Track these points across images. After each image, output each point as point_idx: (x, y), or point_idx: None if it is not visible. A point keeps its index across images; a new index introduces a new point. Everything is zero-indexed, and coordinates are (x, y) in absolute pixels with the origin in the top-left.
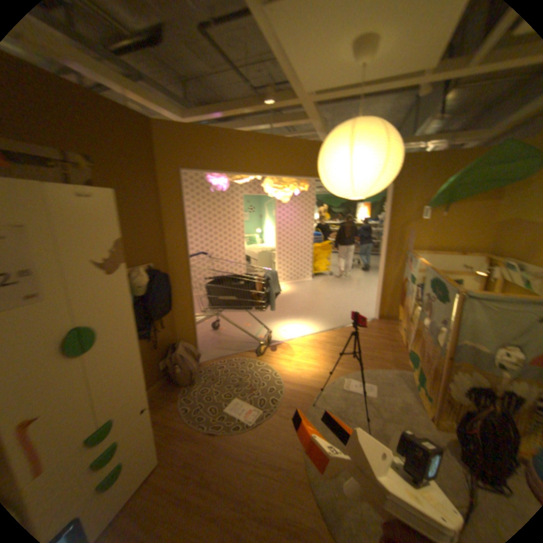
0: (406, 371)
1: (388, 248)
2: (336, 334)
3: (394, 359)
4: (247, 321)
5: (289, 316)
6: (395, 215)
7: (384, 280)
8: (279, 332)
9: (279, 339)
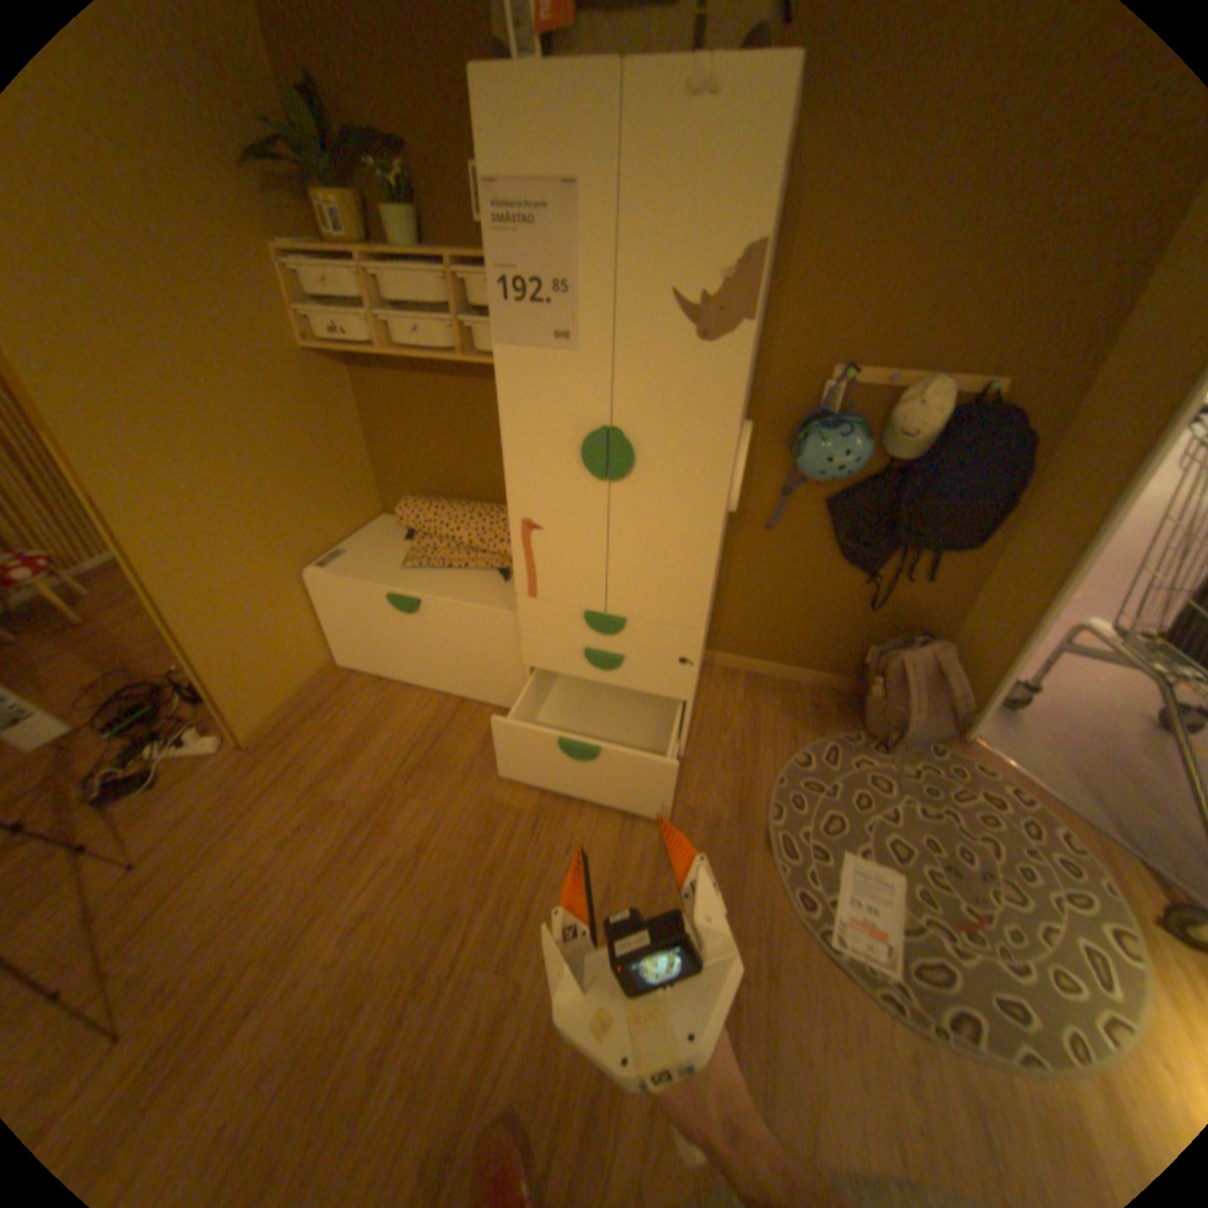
0: None
1: None
2: None
3: None
4: None
5: None
6: None
7: None
8: None
9: None
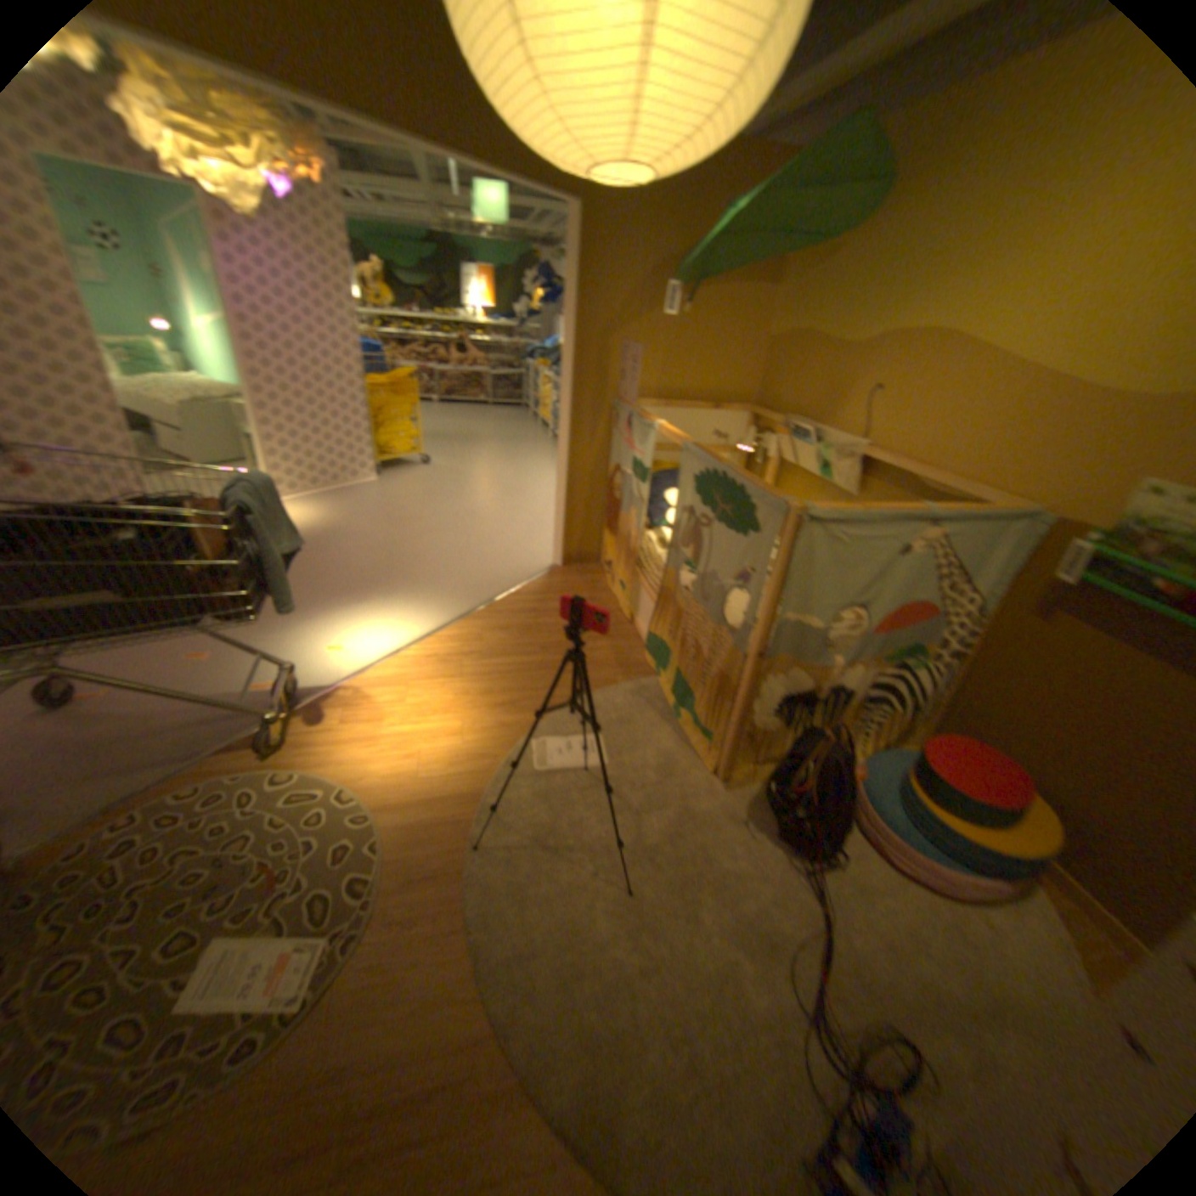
0: (640, 676)
1: (572, 393)
2: (477, 623)
3: (613, 654)
4: (189, 643)
5: (336, 599)
6: (584, 301)
7: (567, 473)
8: (316, 657)
9: (320, 678)
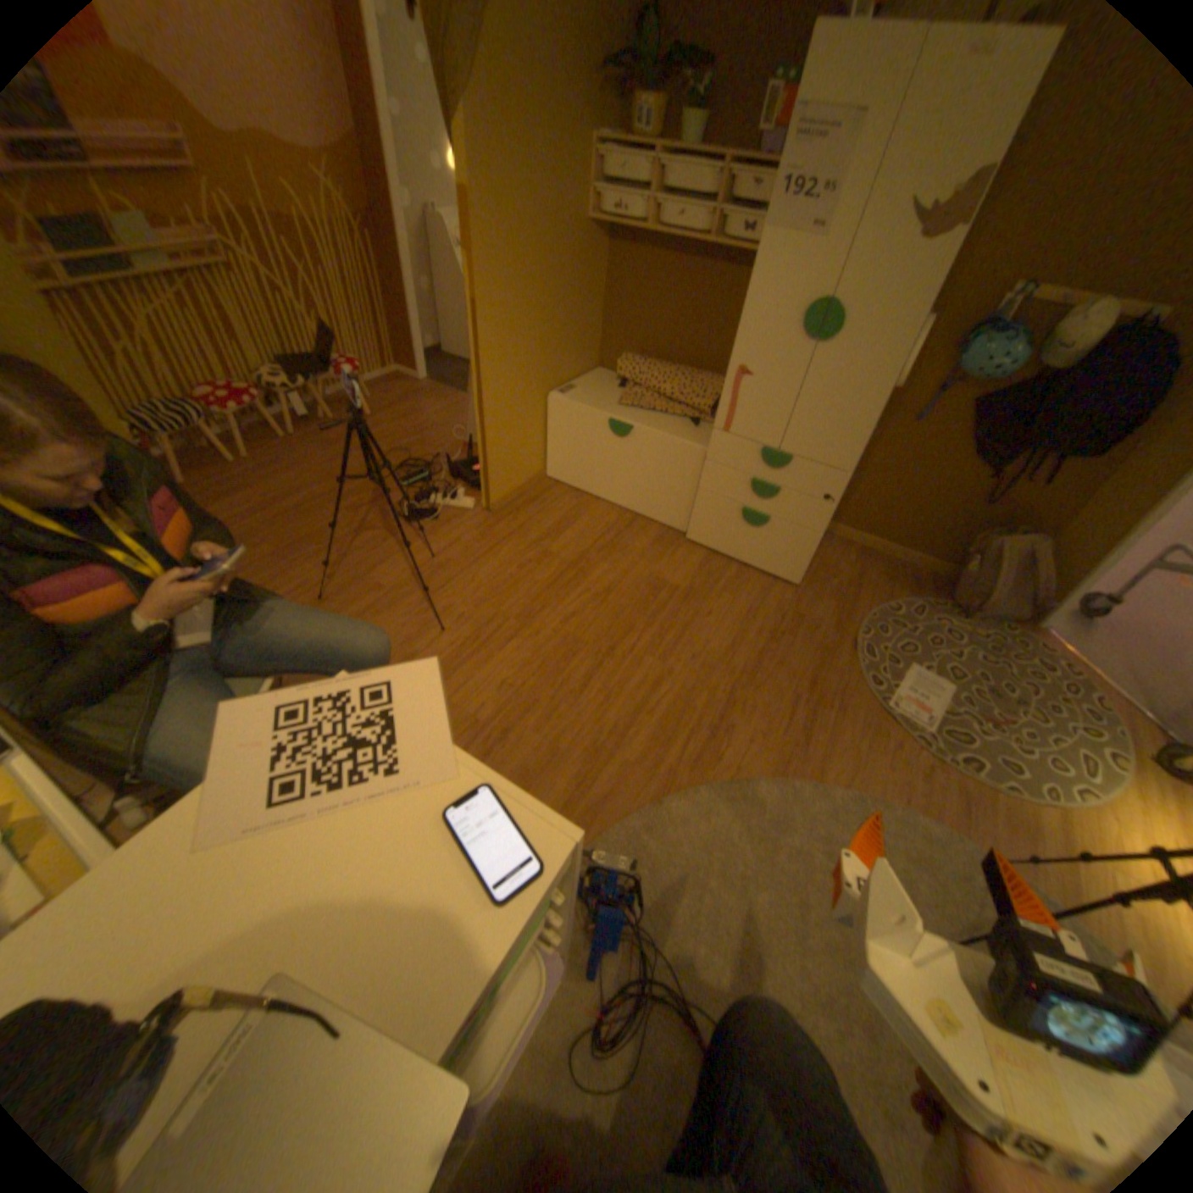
0: None
1: None
2: None
3: None
4: None
5: None
6: None
7: None
8: None
9: None
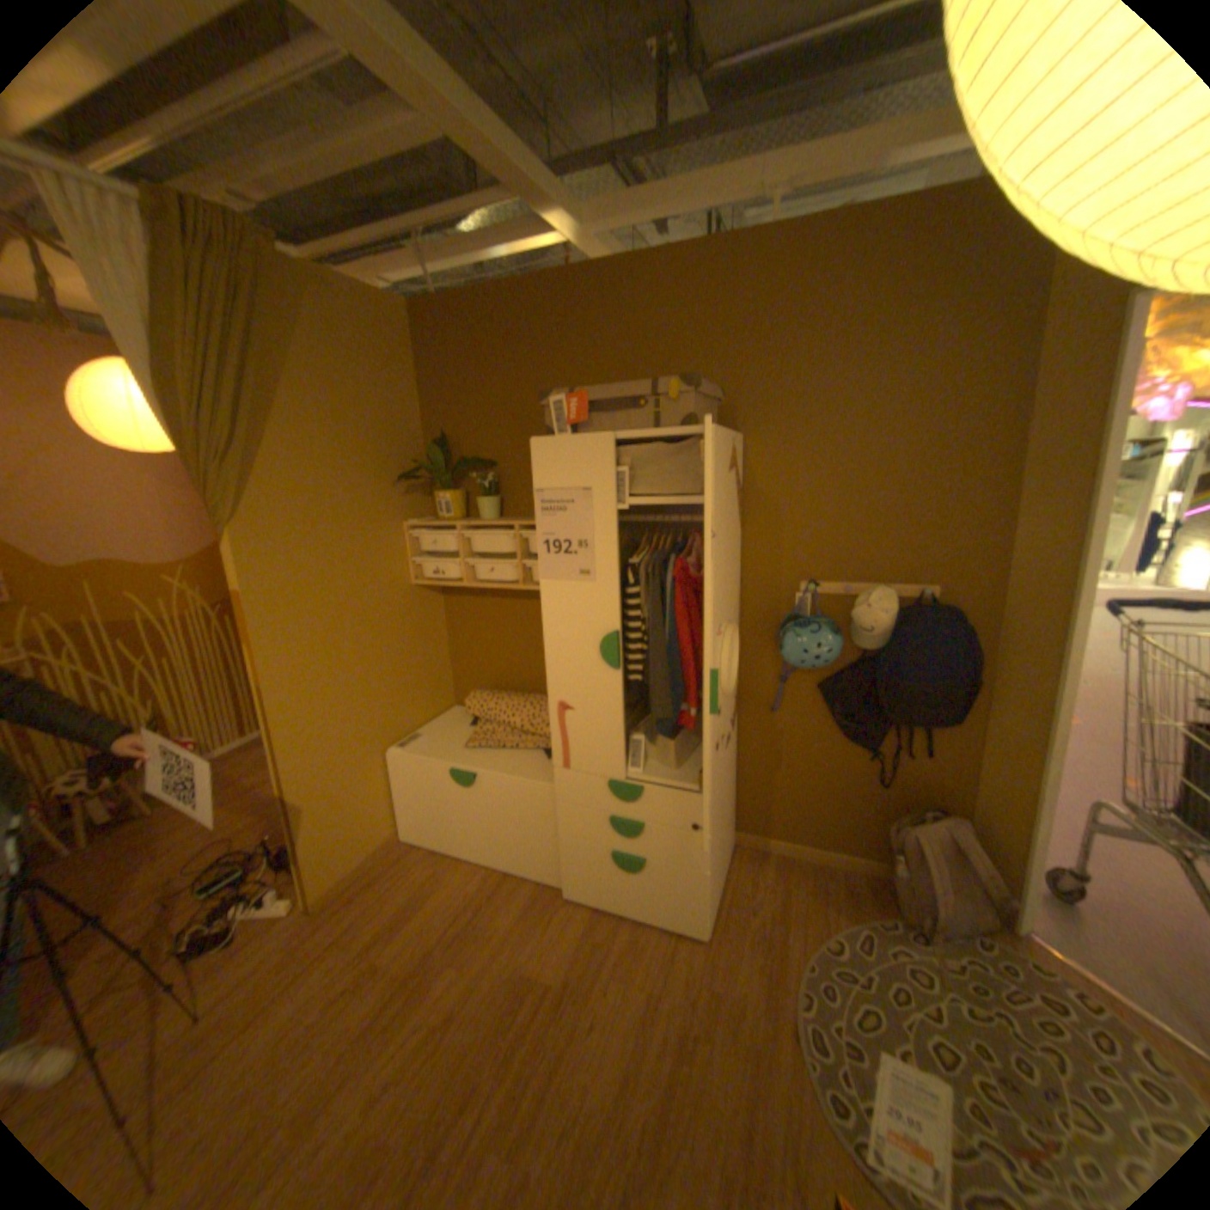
0: None
1: None
2: None
3: None
4: None
5: None
6: None
7: None
8: None
9: None
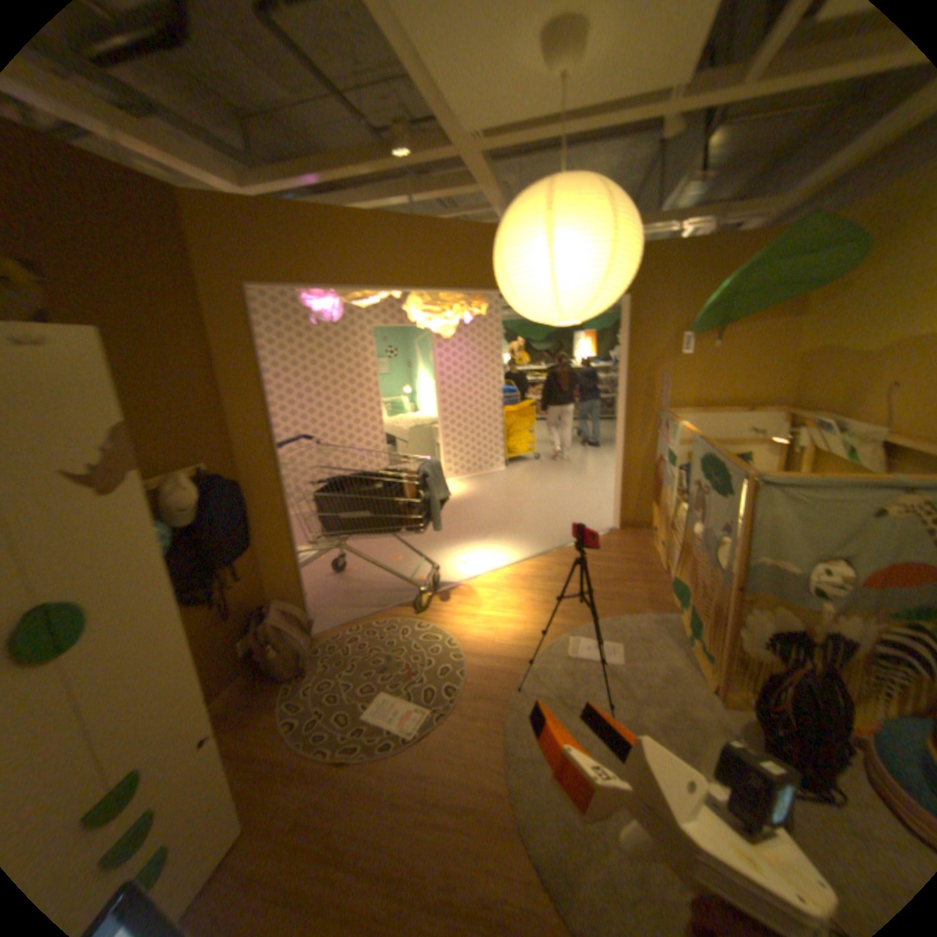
0: (669, 614)
1: (628, 408)
2: (551, 560)
3: (649, 595)
4: (396, 551)
5: (470, 537)
6: (636, 350)
7: (625, 462)
8: (454, 567)
9: (453, 578)
